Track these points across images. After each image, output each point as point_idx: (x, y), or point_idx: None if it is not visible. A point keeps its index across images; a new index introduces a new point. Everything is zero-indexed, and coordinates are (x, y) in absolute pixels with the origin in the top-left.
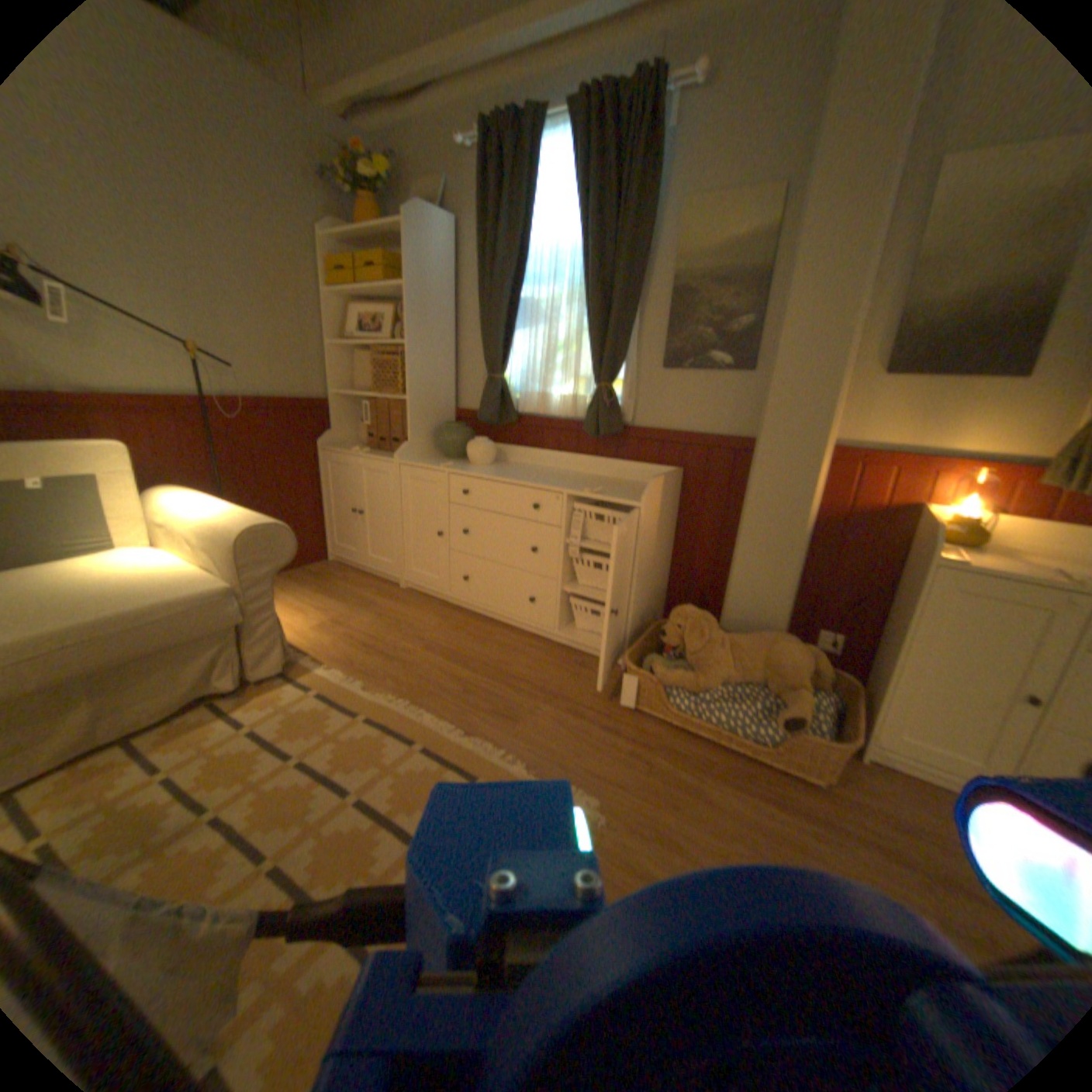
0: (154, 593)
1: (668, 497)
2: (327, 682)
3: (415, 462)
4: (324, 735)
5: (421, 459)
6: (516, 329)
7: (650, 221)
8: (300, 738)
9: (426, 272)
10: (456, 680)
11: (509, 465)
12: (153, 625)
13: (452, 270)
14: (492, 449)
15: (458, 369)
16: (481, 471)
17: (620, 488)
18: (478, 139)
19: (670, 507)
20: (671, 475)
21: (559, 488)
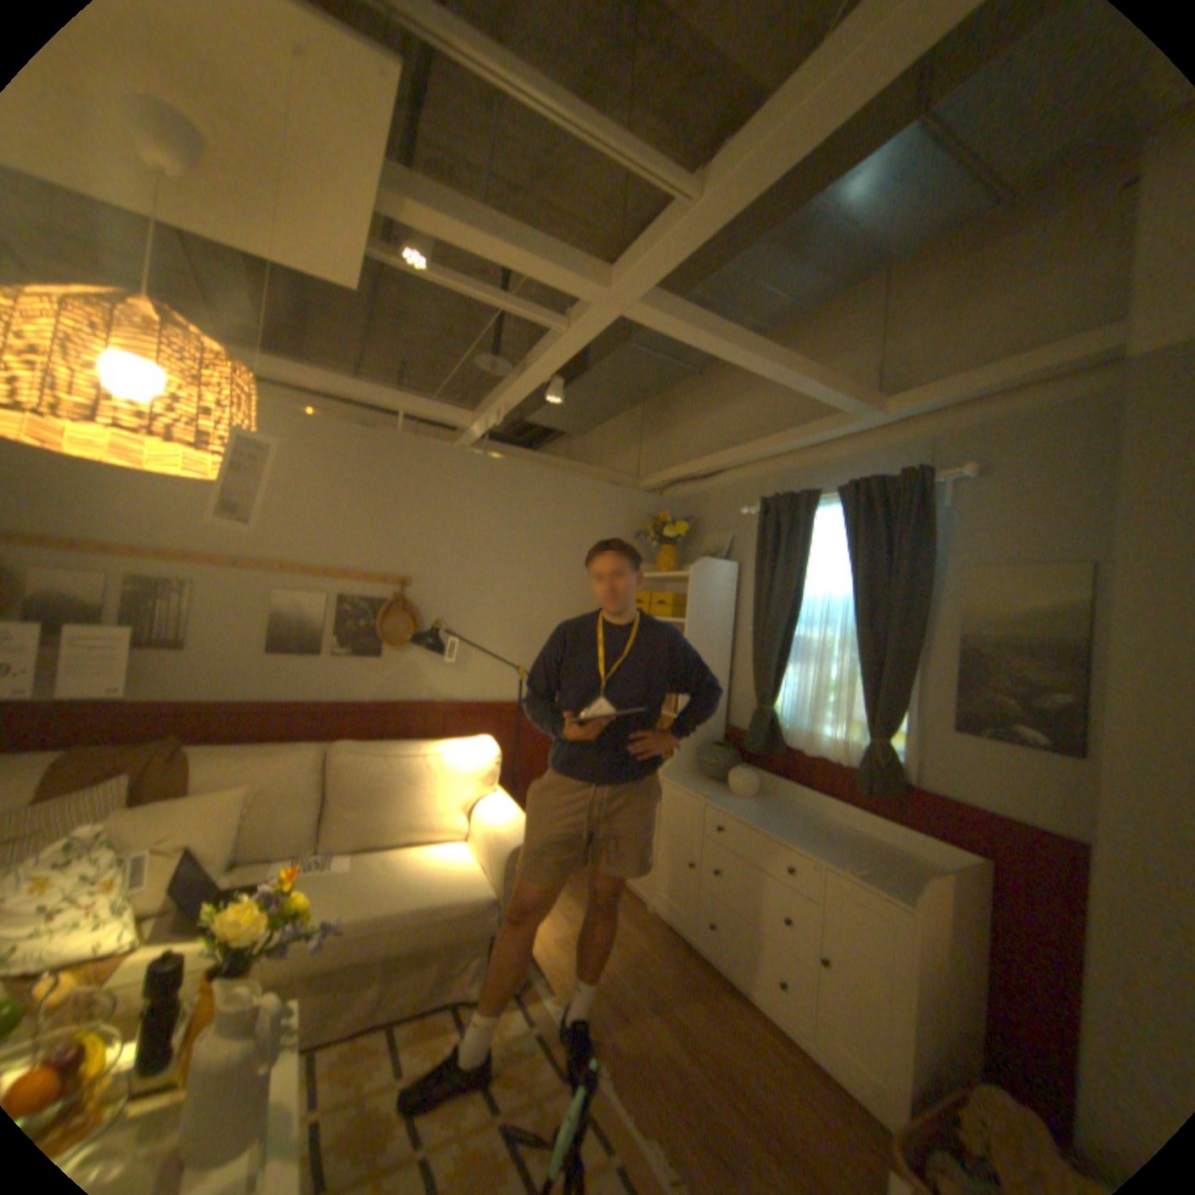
0: (445, 893)
1: (970, 901)
2: (553, 1022)
3: (677, 782)
4: (534, 1096)
5: (684, 777)
6: (786, 665)
7: (925, 588)
8: (514, 1090)
9: (706, 610)
10: (679, 1075)
11: (774, 801)
12: (437, 926)
13: (731, 605)
14: (754, 783)
15: (731, 688)
16: (740, 807)
17: (900, 870)
18: (760, 510)
19: (976, 913)
20: (971, 873)
21: (819, 857)
